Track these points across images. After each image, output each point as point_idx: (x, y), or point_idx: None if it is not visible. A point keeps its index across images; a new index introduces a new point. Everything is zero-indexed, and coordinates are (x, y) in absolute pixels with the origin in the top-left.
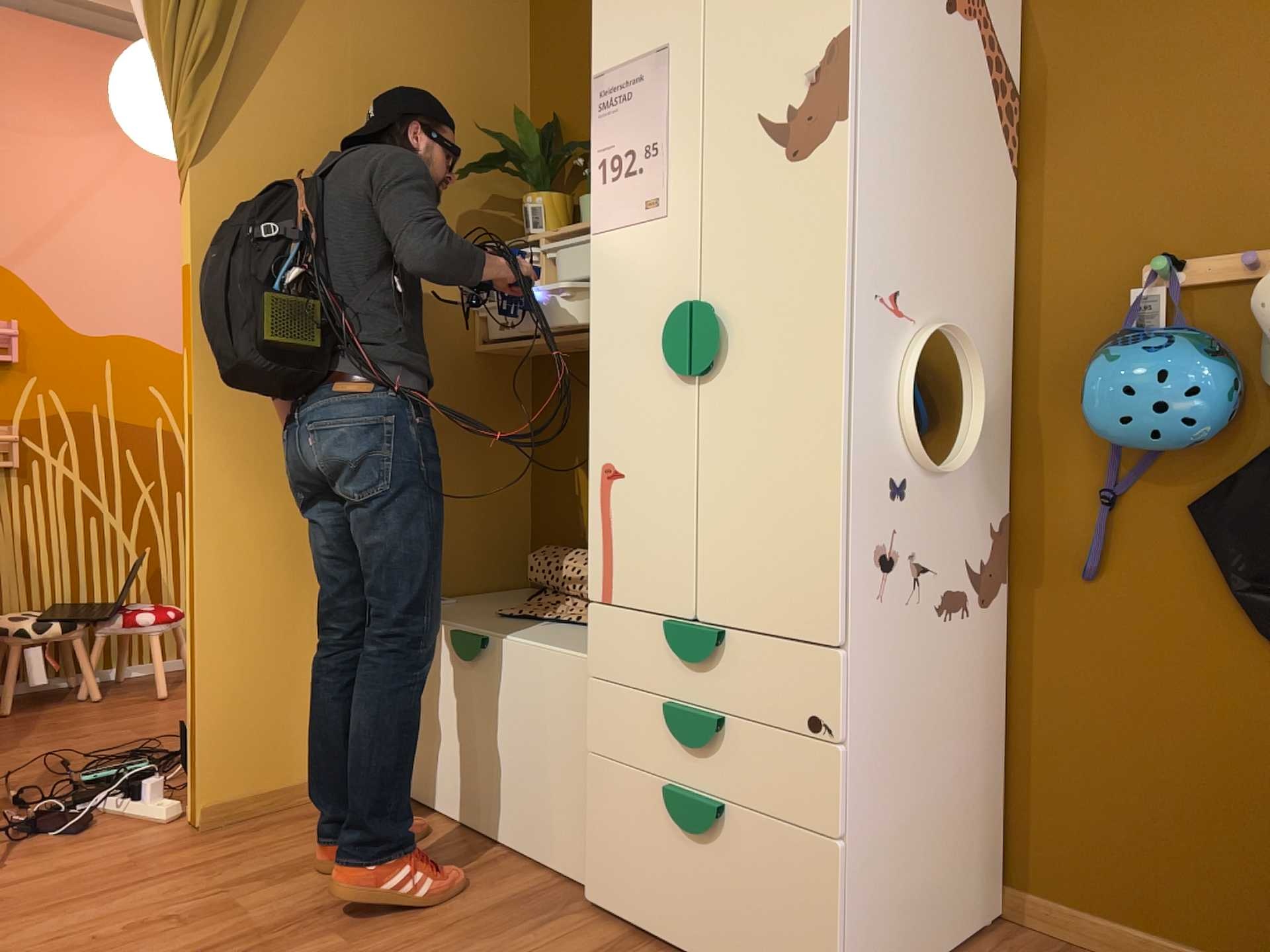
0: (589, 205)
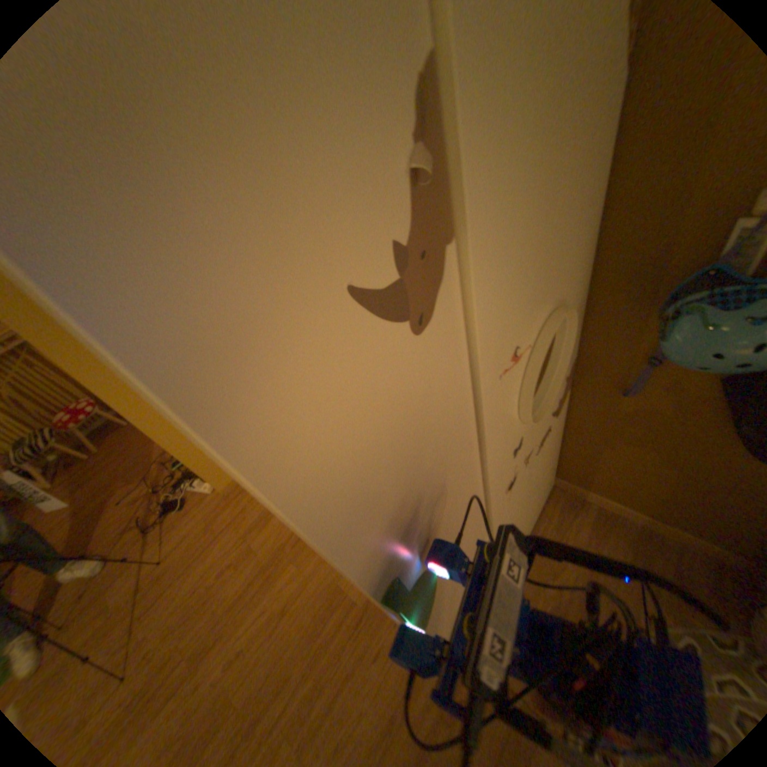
0: None
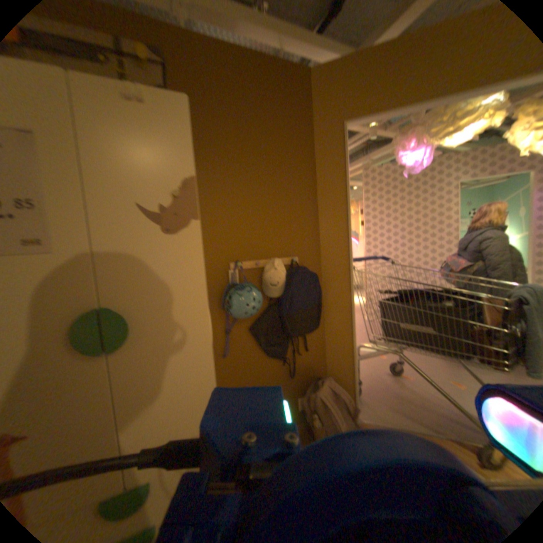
0: None
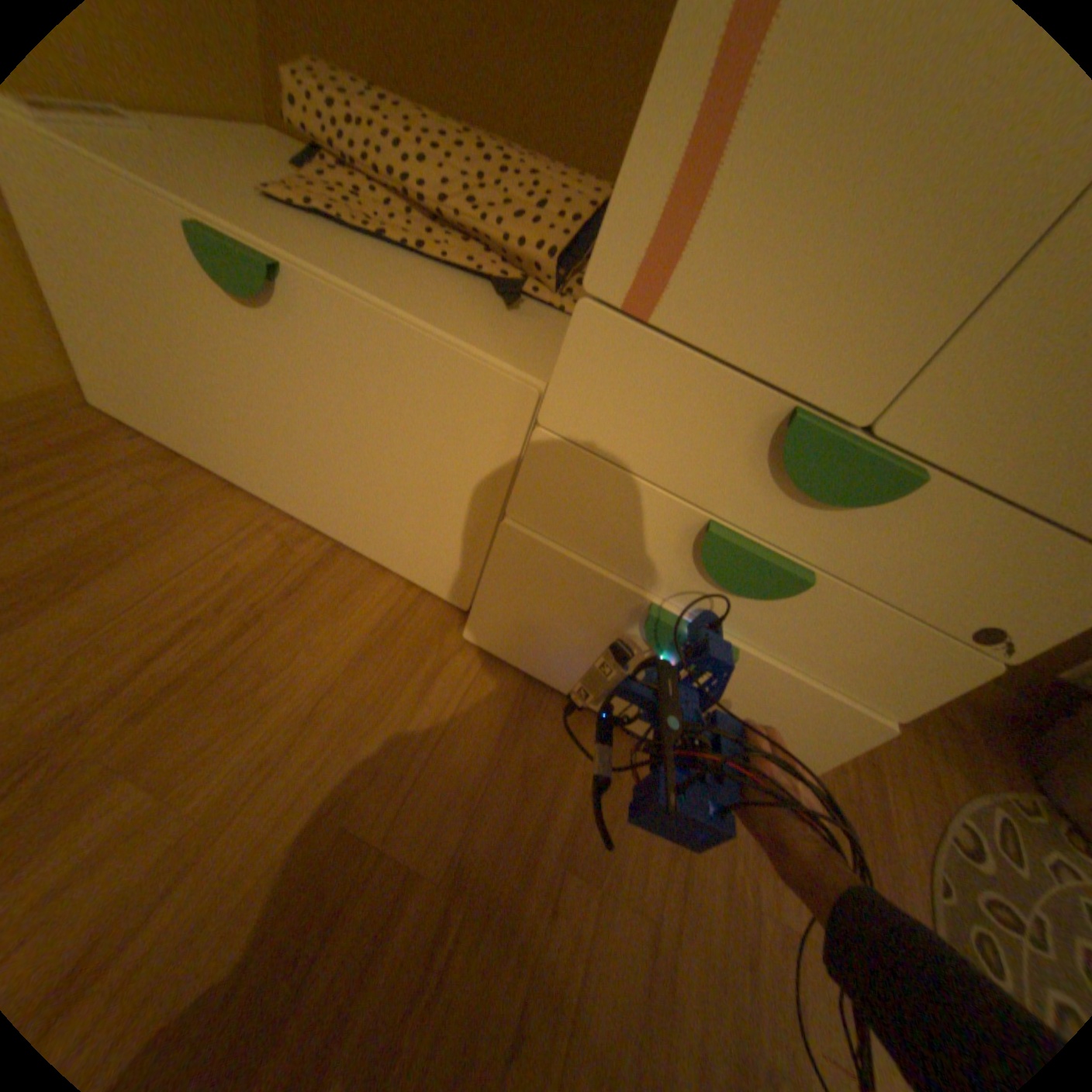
0: None
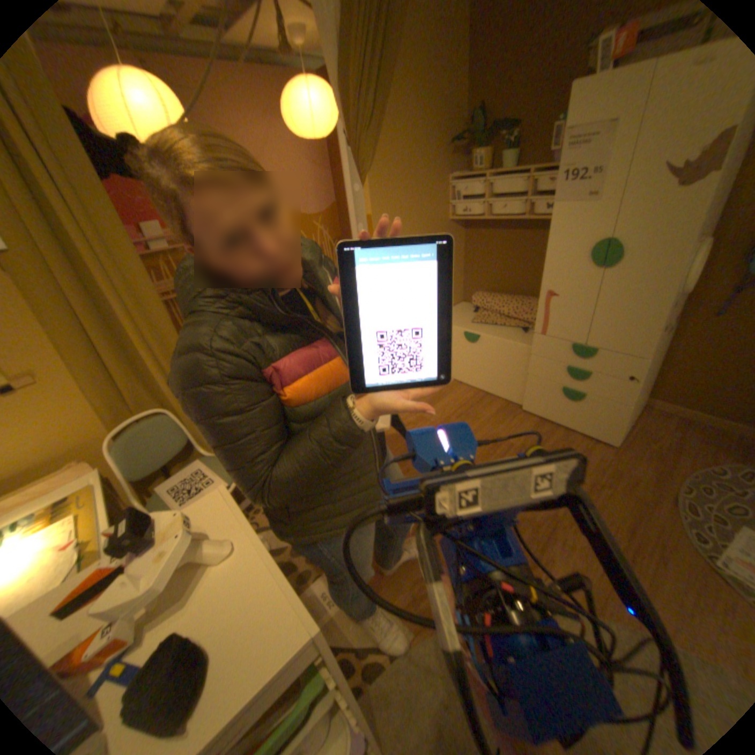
0: (508, 155)
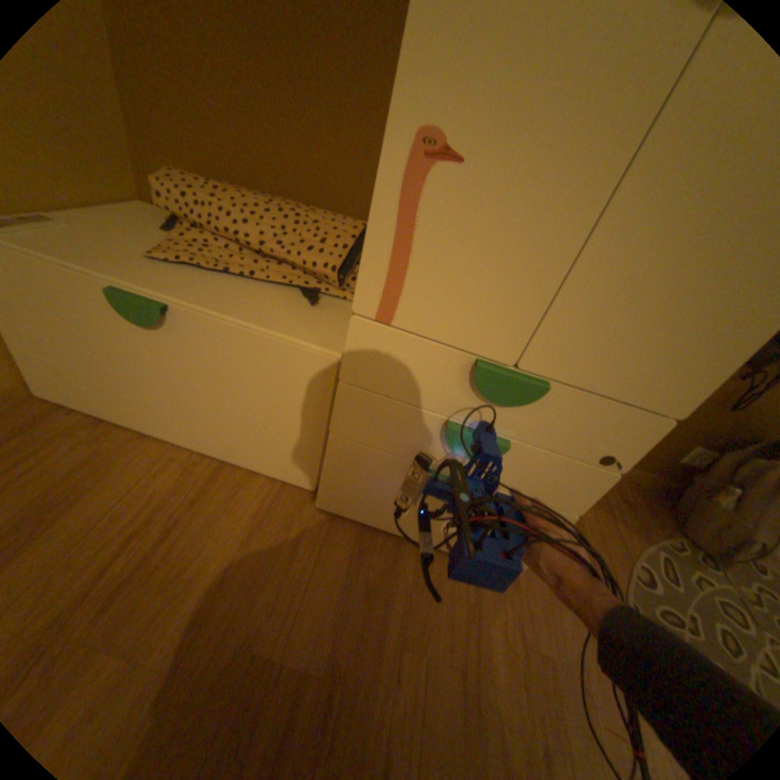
0: None
